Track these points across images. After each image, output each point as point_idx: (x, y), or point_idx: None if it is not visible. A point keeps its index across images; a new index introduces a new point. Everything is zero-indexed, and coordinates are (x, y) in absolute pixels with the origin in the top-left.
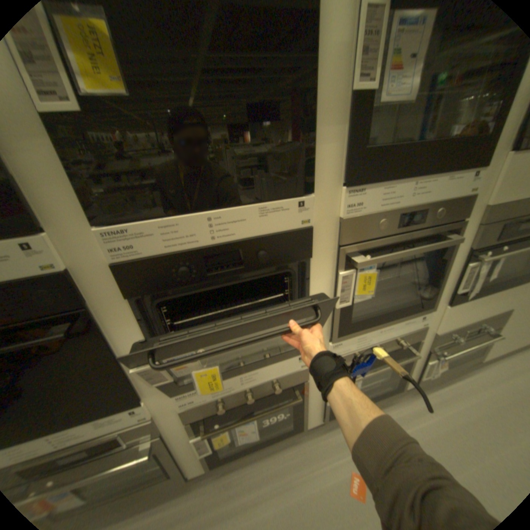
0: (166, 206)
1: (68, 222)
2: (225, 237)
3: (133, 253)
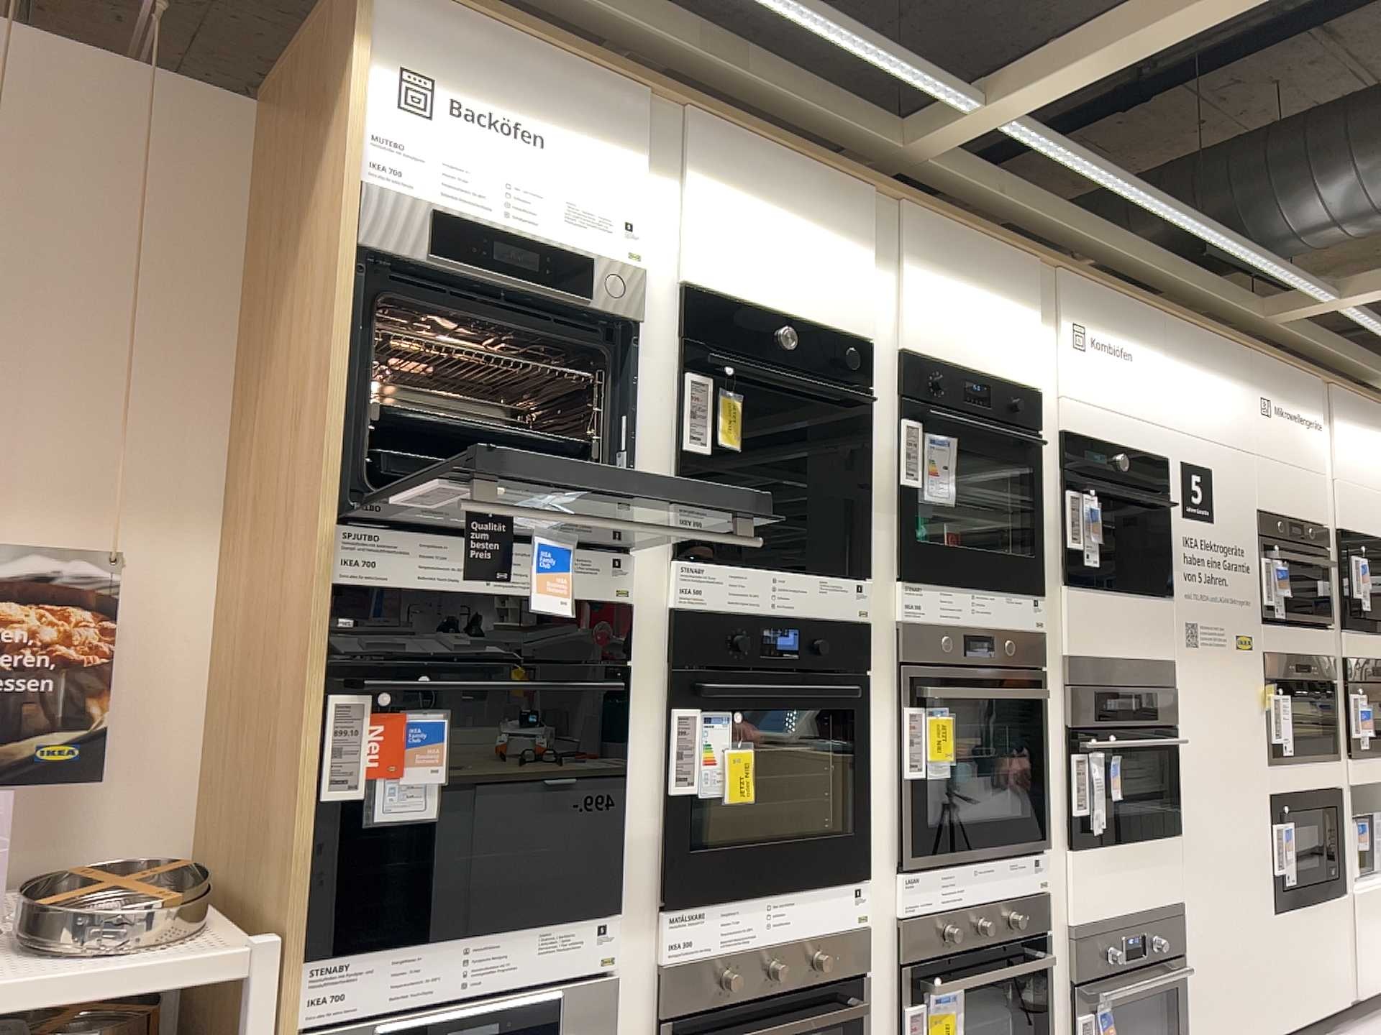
0: (734, 556)
1: (654, 551)
2: (781, 606)
3: (699, 600)
